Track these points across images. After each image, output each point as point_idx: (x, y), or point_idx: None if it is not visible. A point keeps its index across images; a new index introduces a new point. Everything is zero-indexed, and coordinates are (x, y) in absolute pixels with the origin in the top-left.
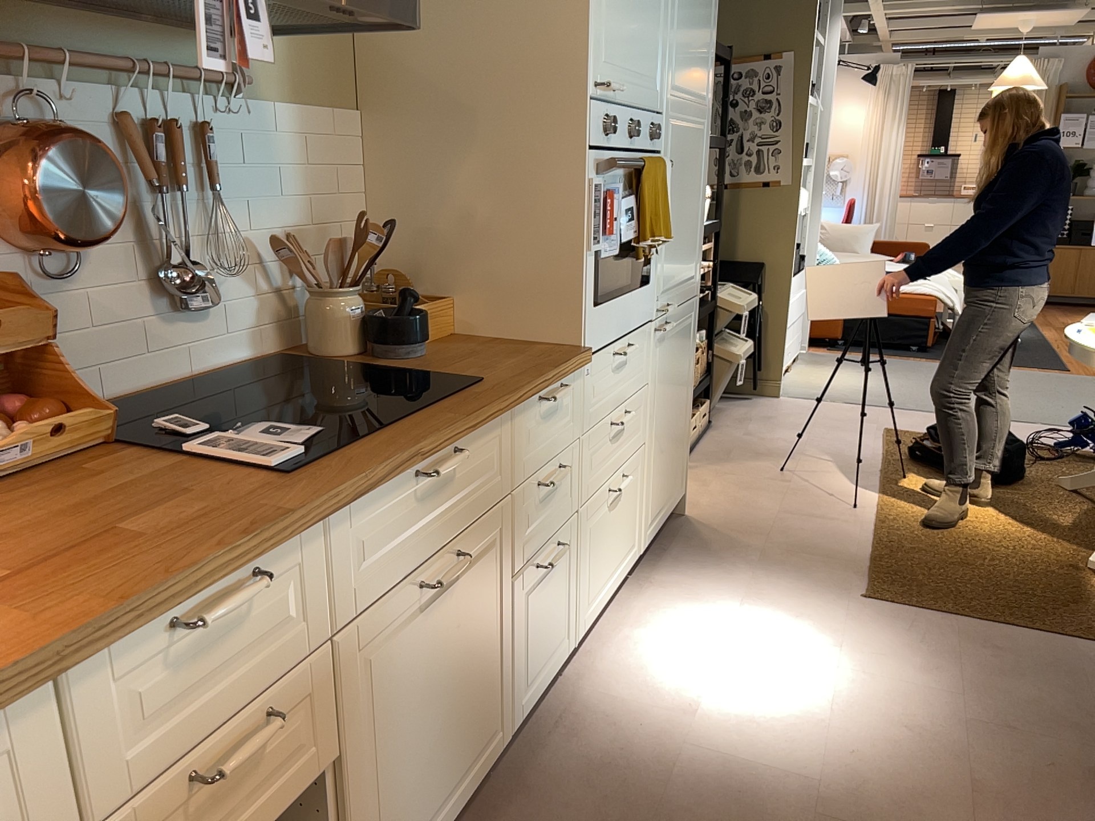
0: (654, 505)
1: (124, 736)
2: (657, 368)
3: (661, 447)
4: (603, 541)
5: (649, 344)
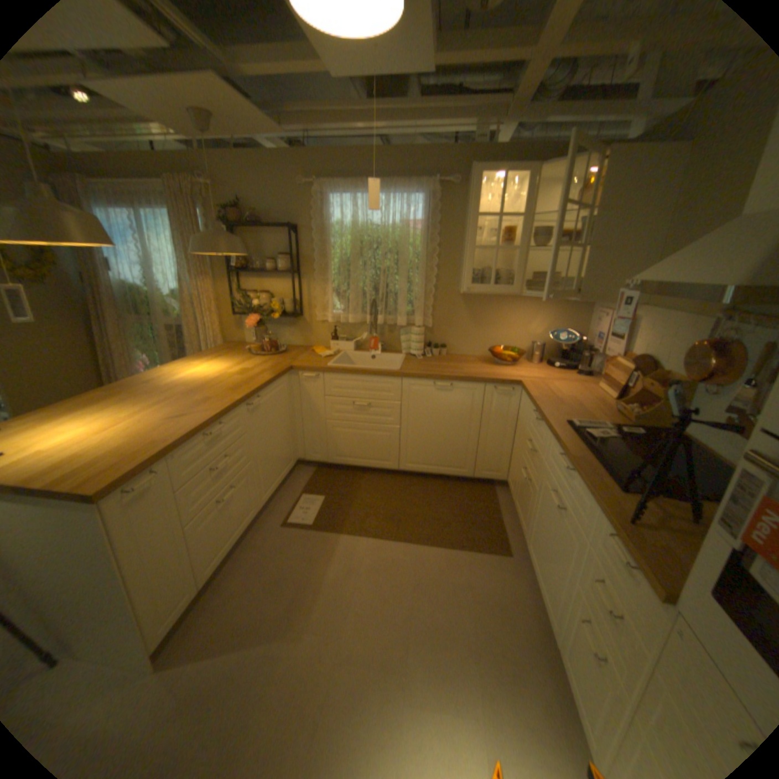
0: None
1: (532, 421)
2: None
3: None
4: None
5: None
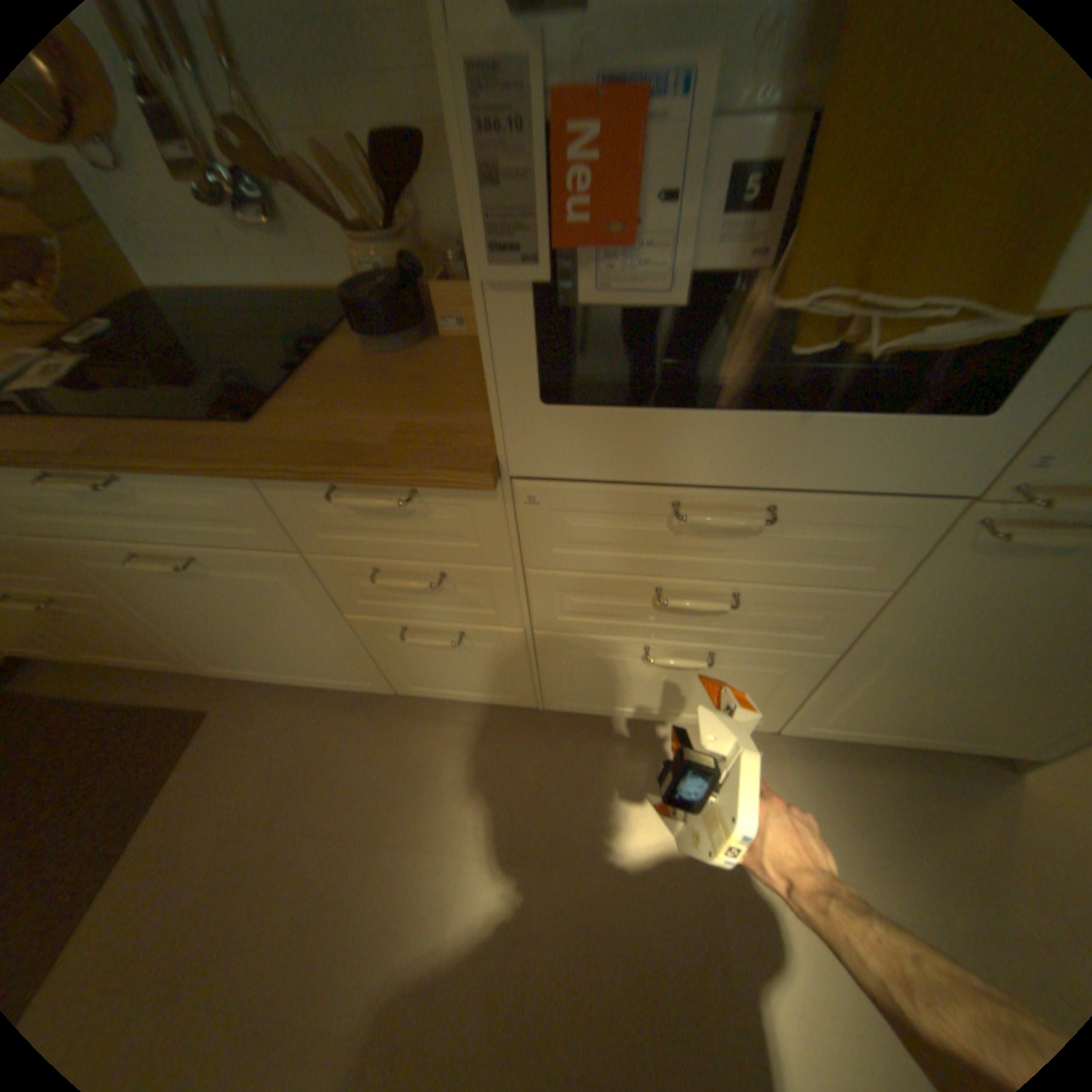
0: (854, 721)
1: None
2: (964, 586)
3: (928, 683)
4: (622, 678)
5: (922, 536)
